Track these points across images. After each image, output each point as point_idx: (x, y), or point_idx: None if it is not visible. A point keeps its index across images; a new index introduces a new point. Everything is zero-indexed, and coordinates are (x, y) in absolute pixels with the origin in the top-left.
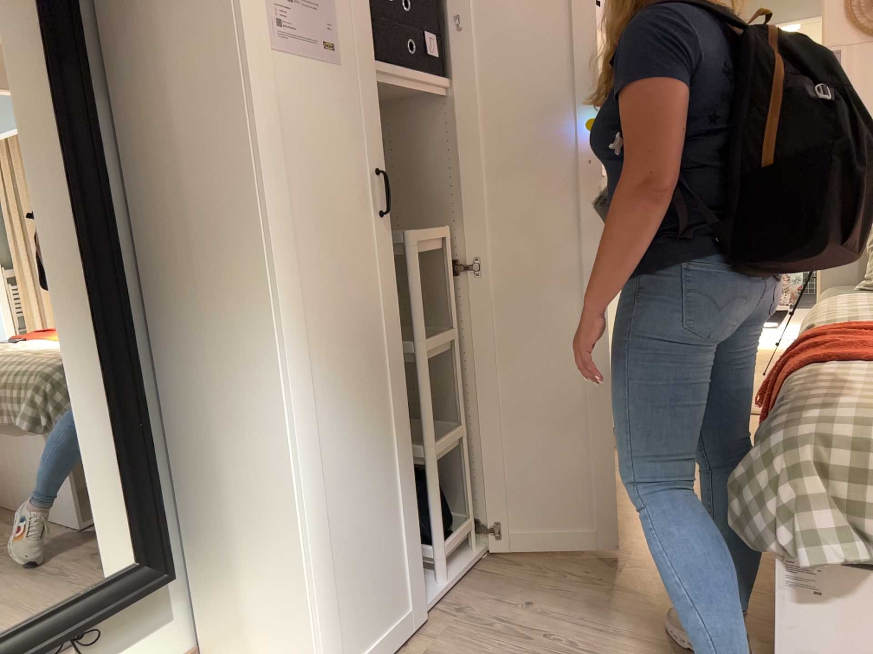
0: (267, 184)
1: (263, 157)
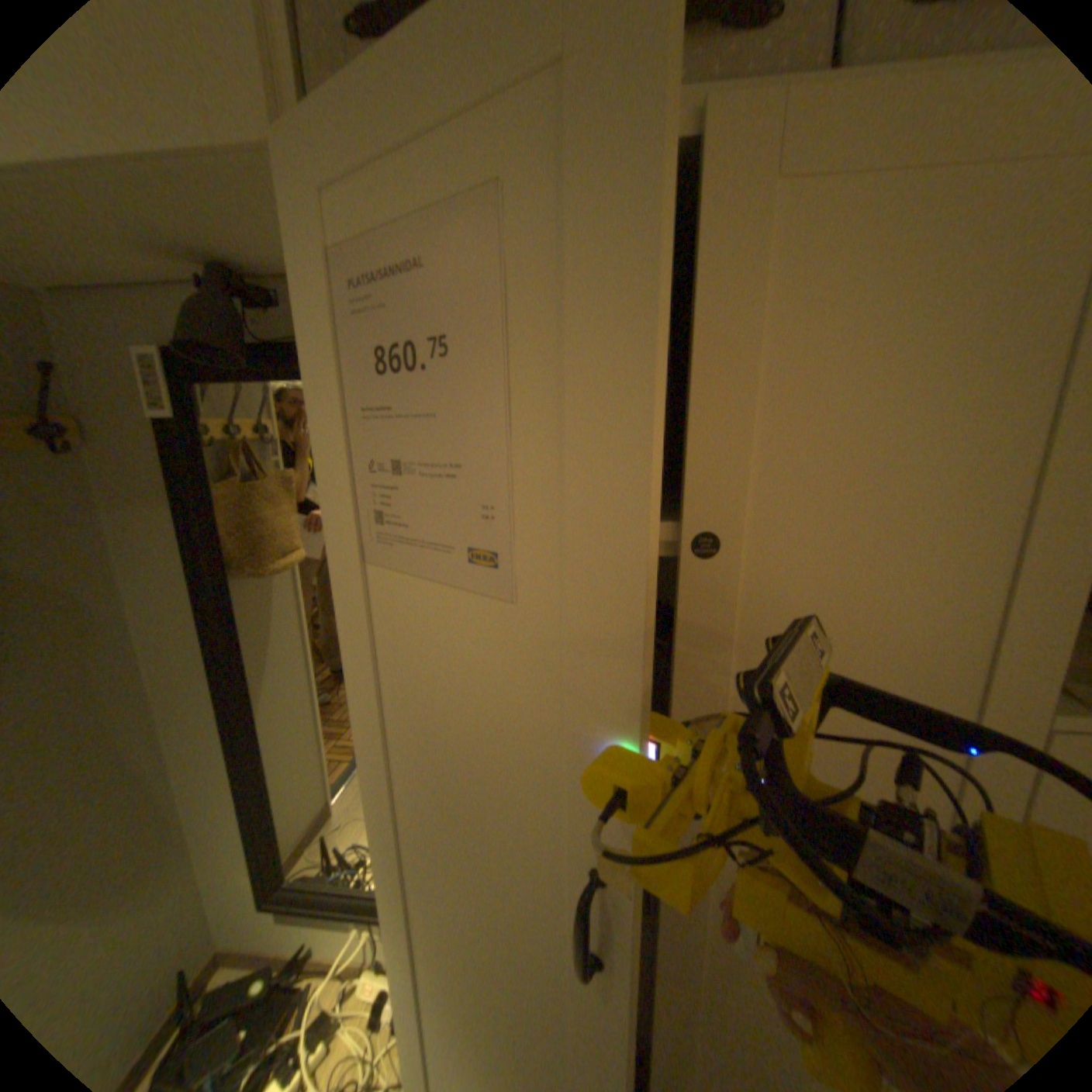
0: (360, 742)
1: (355, 708)
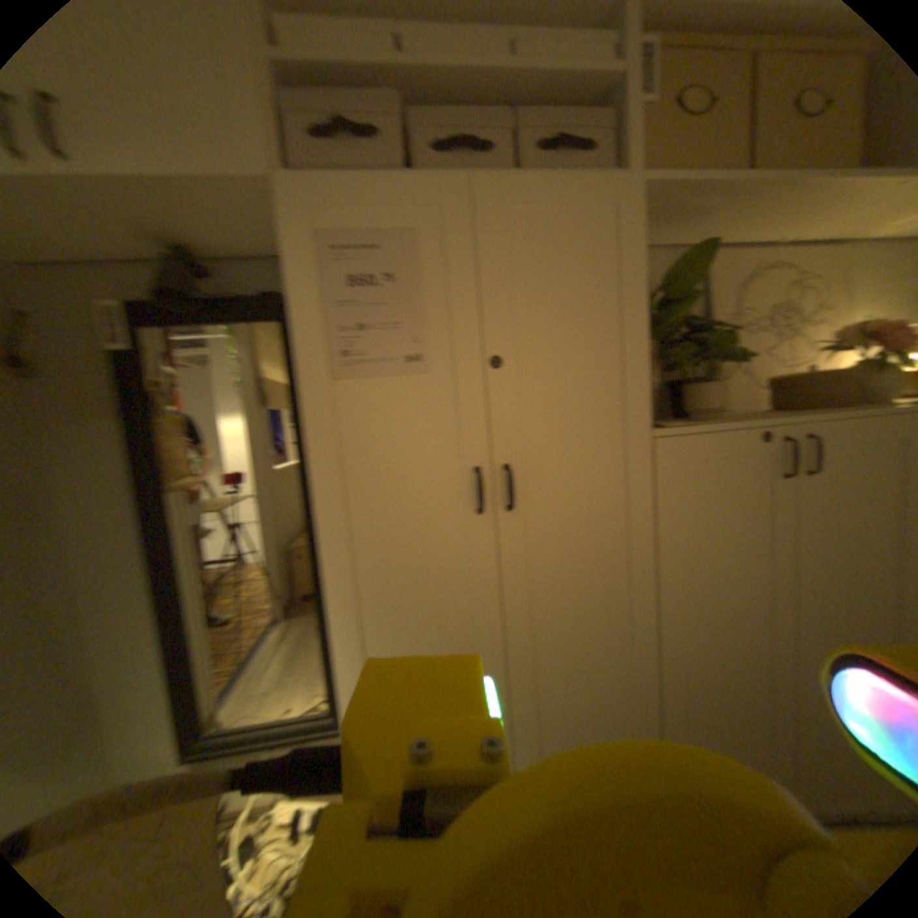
0: (318, 499)
1: (316, 476)
